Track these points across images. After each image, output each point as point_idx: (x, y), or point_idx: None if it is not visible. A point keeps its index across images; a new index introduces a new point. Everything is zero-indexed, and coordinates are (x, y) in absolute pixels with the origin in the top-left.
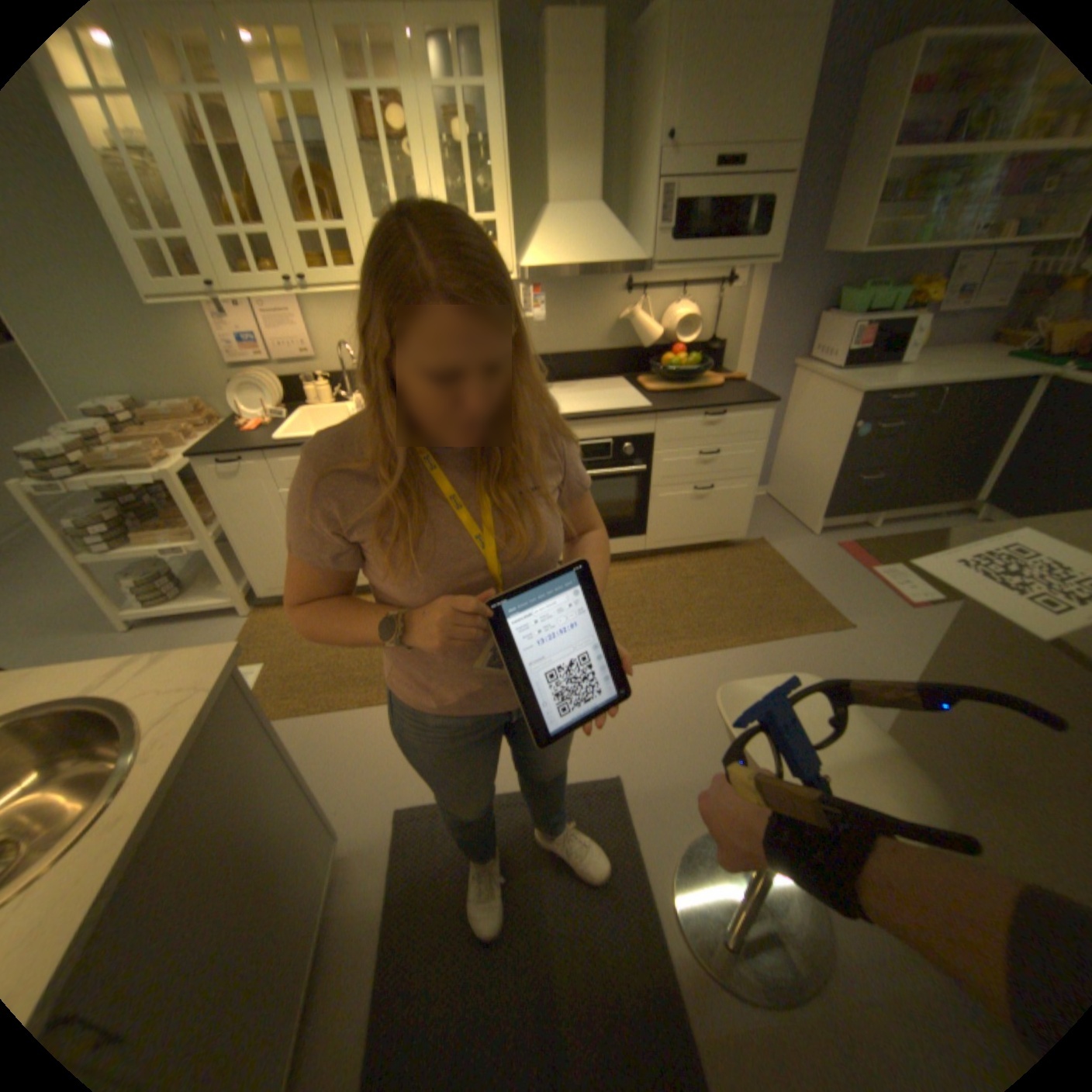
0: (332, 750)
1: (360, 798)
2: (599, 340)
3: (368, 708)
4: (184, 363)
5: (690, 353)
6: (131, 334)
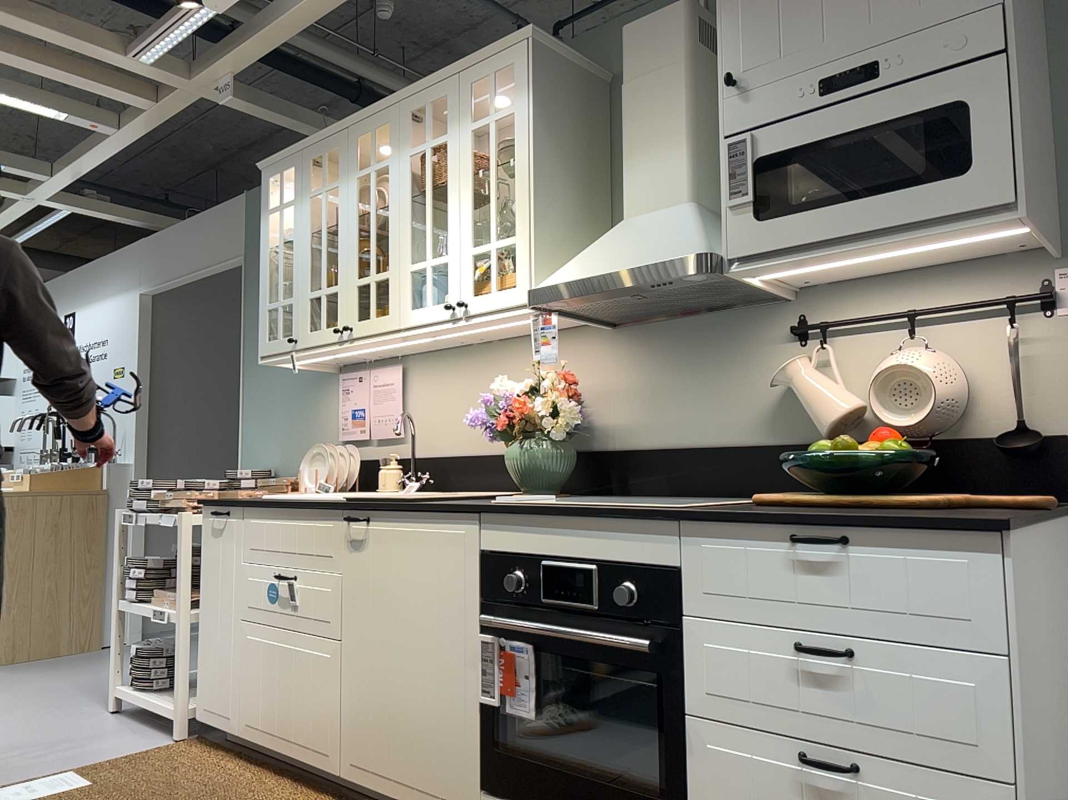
0: None
1: None
2: (748, 426)
3: None
4: (315, 439)
5: (897, 440)
6: (295, 409)
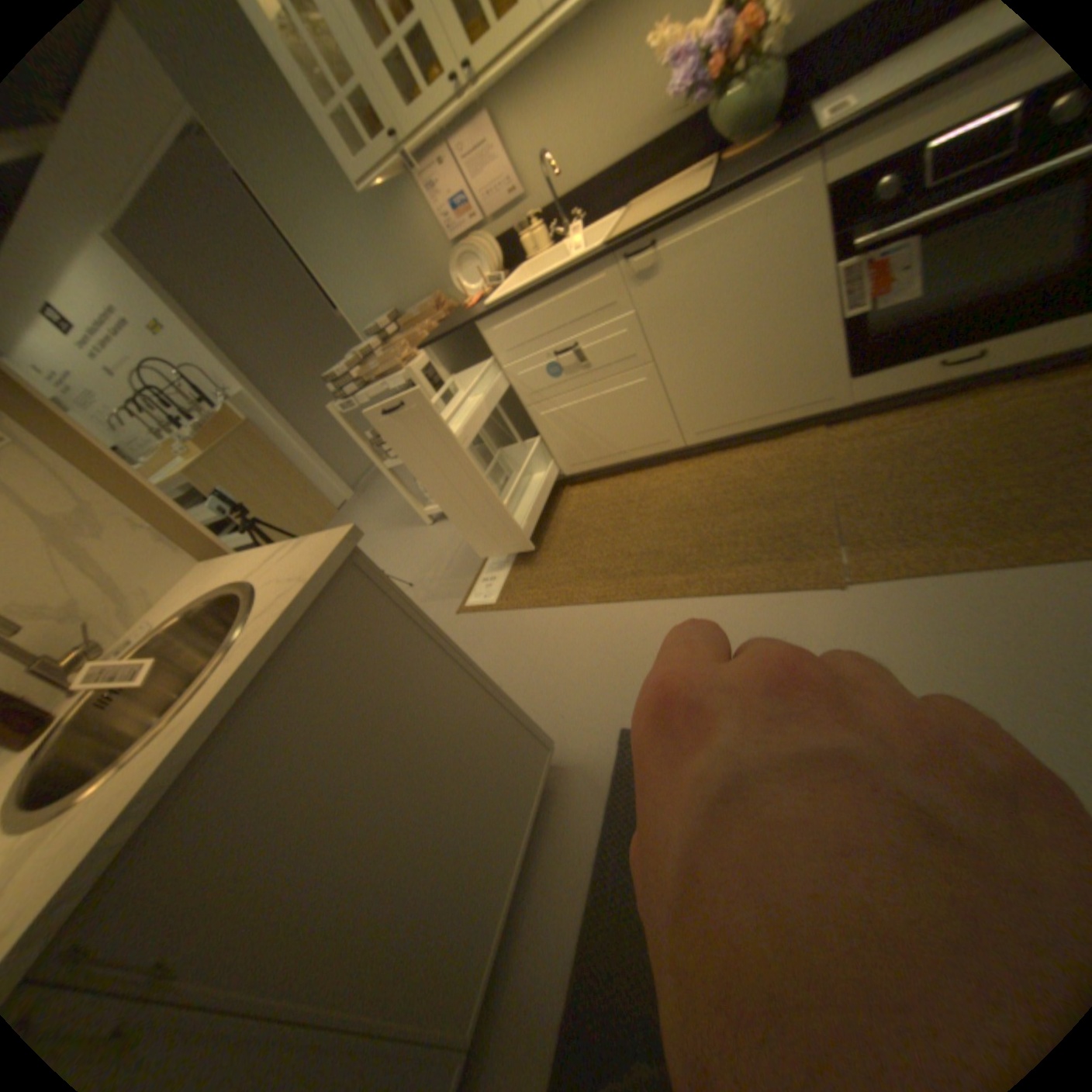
0: (565, 646)
1: (586, 703)
2: None
3: (603, 603)
4: (419, 256)
5: None
6: (377, 242)
